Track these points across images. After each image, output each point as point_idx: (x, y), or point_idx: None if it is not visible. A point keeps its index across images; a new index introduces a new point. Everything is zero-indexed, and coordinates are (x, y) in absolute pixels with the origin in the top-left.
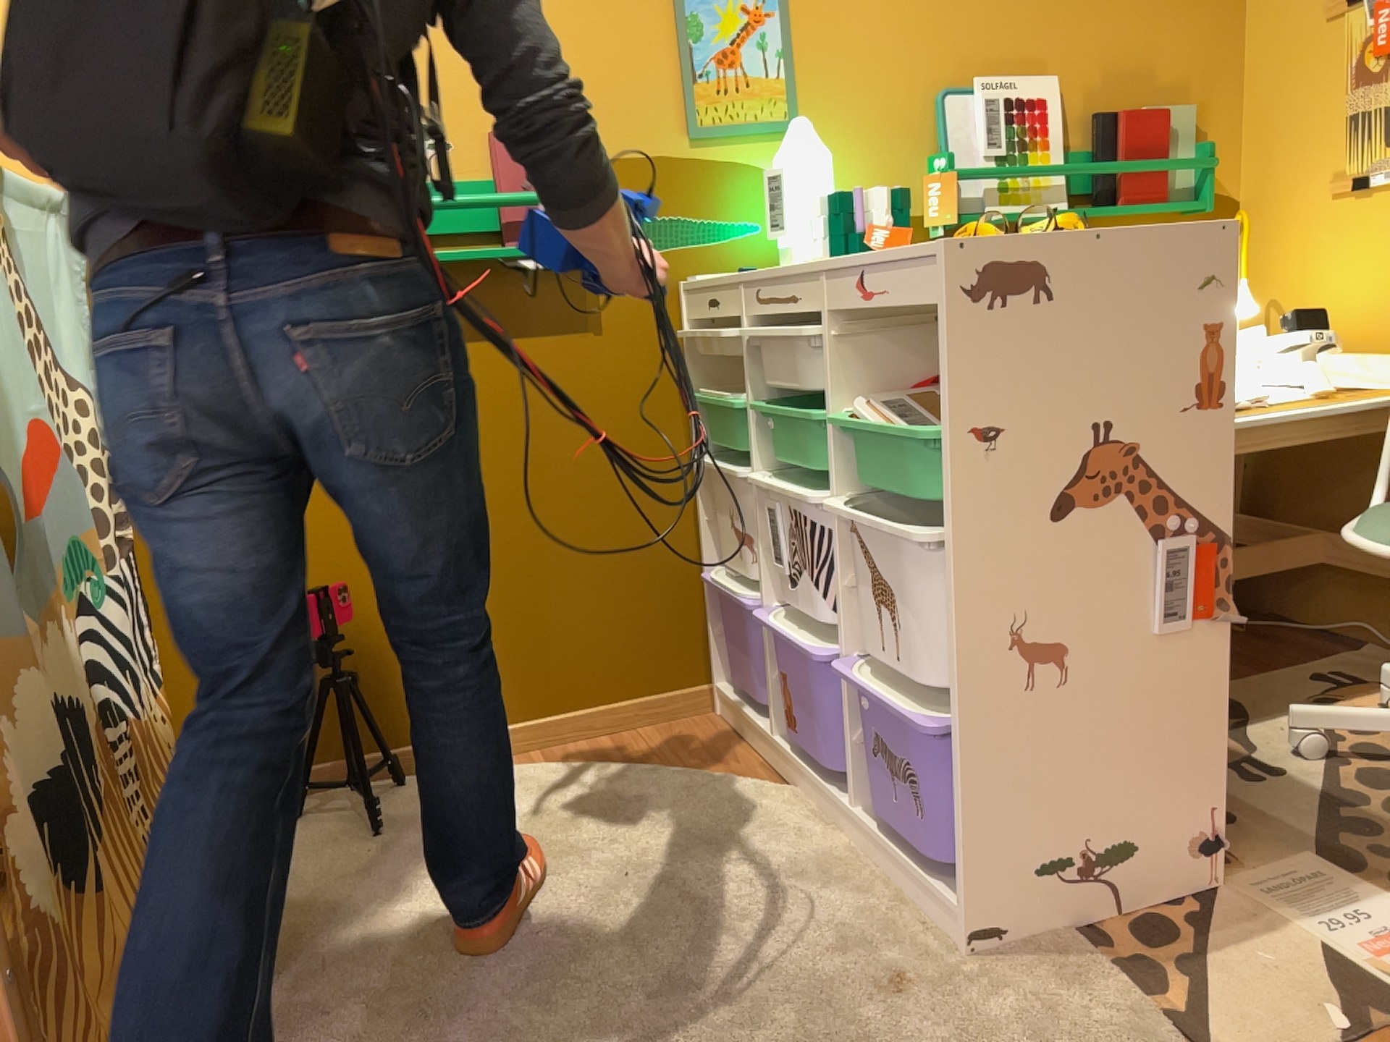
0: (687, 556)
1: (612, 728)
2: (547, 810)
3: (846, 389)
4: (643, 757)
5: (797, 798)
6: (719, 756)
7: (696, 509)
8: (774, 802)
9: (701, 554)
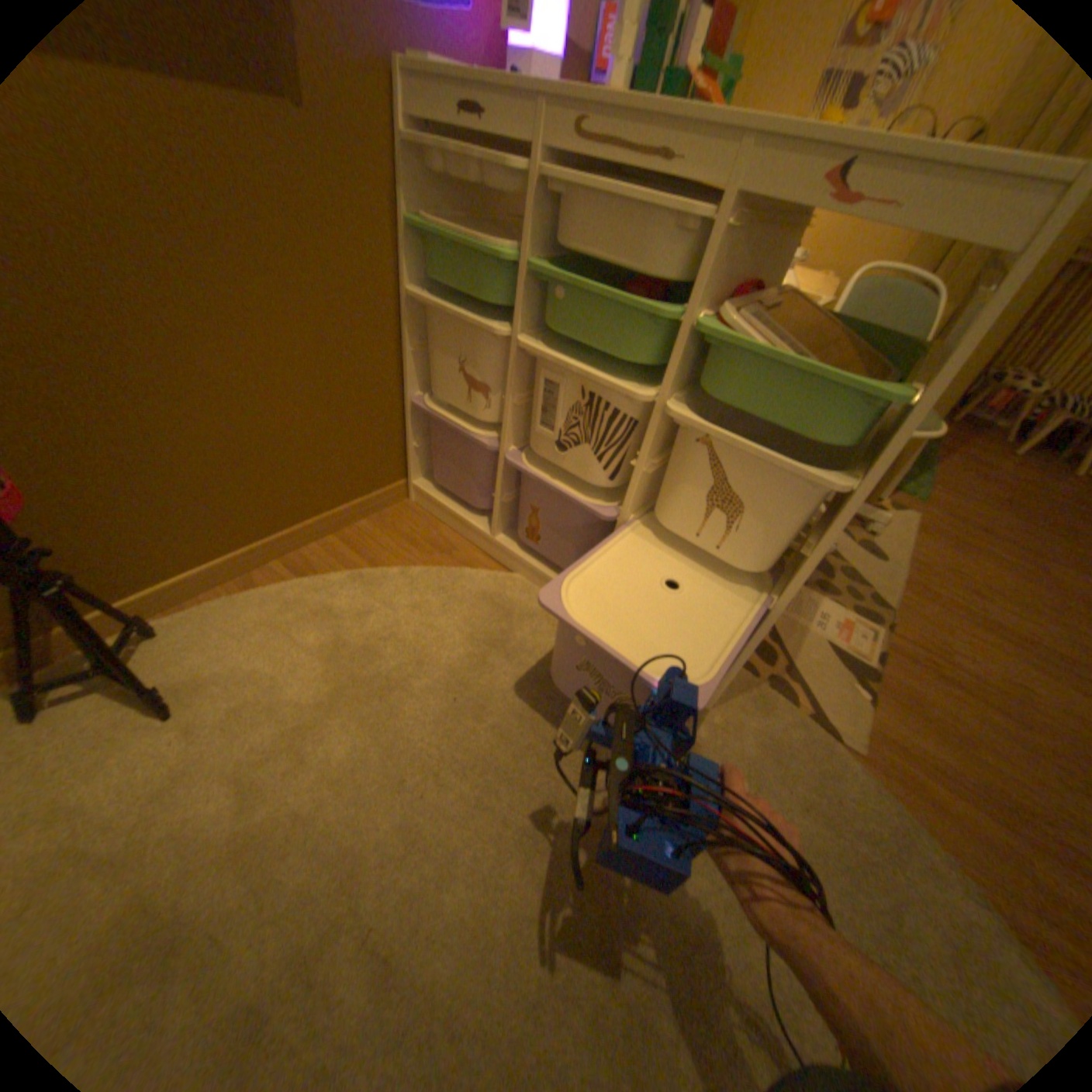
0: (392, 383)
1: (338, 528)
2: (343, 638)
3: (712, 286)
4: (383, 555)
5: (529, 582)
6: (443, 545)
7: (401, 341)
8: (516, 589)
9: (403, 381)
